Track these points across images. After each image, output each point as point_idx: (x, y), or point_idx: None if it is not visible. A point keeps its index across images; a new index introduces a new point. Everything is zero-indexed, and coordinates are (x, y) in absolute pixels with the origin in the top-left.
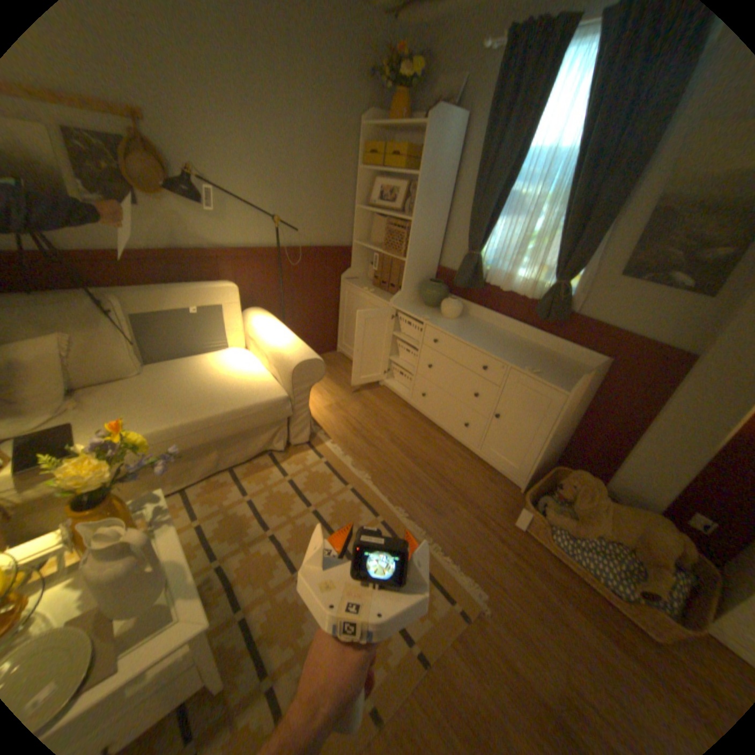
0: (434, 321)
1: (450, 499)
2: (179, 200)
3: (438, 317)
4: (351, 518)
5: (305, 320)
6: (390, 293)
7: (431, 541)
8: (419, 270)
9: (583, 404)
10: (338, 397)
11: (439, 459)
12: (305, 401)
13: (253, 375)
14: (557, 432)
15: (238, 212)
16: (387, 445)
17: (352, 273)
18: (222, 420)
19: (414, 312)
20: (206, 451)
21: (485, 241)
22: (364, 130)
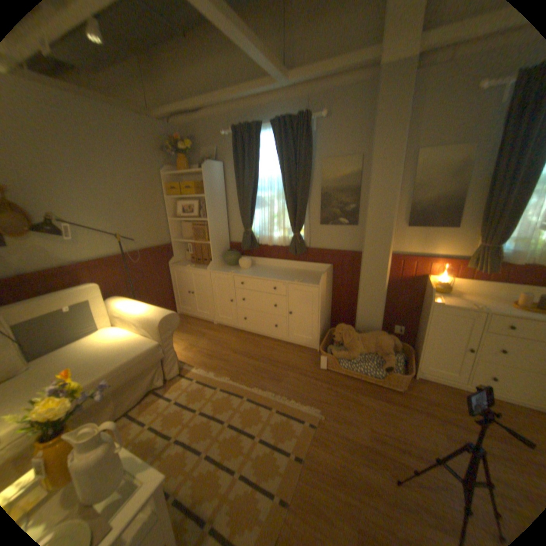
0: (238, 272)
1: (282, 370)
2: (40, 236)
3: (239, 269)
4: (226, 406)
5: (149, 297)
6: (205, 264)
7: (279, 397)
8: (219, 246)
9: (328, 291)
10: (189, 340)
11: (267, 351)
12: (170, 344)
13: (127, 338)
14: (322, 308)
15: (88, 236)
16: (233, 356)
17: (175, 259)
18: (115, 373)
19: (224, 270)
20: (104, 403)
21: (251, 222)
22: (163, 177)
